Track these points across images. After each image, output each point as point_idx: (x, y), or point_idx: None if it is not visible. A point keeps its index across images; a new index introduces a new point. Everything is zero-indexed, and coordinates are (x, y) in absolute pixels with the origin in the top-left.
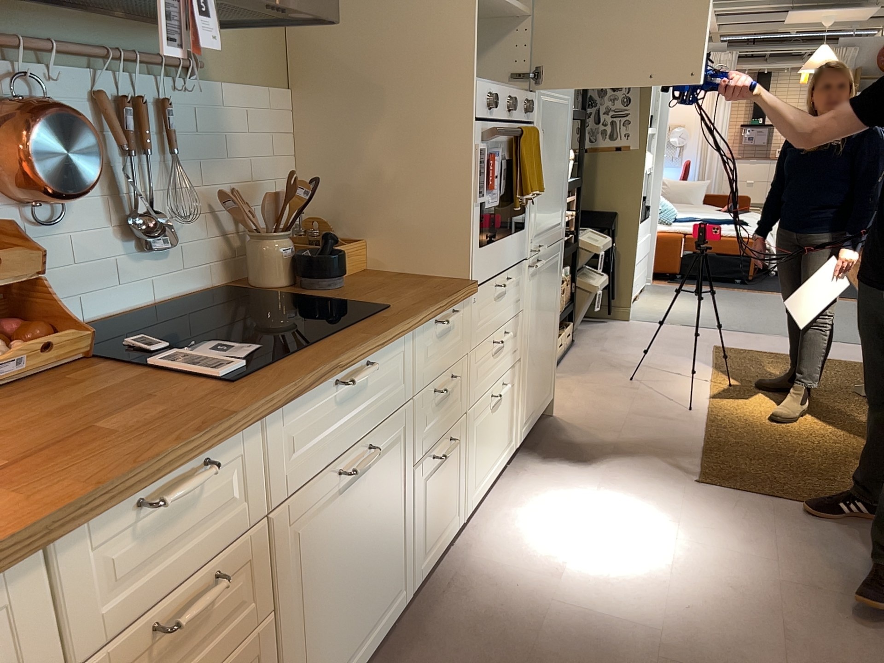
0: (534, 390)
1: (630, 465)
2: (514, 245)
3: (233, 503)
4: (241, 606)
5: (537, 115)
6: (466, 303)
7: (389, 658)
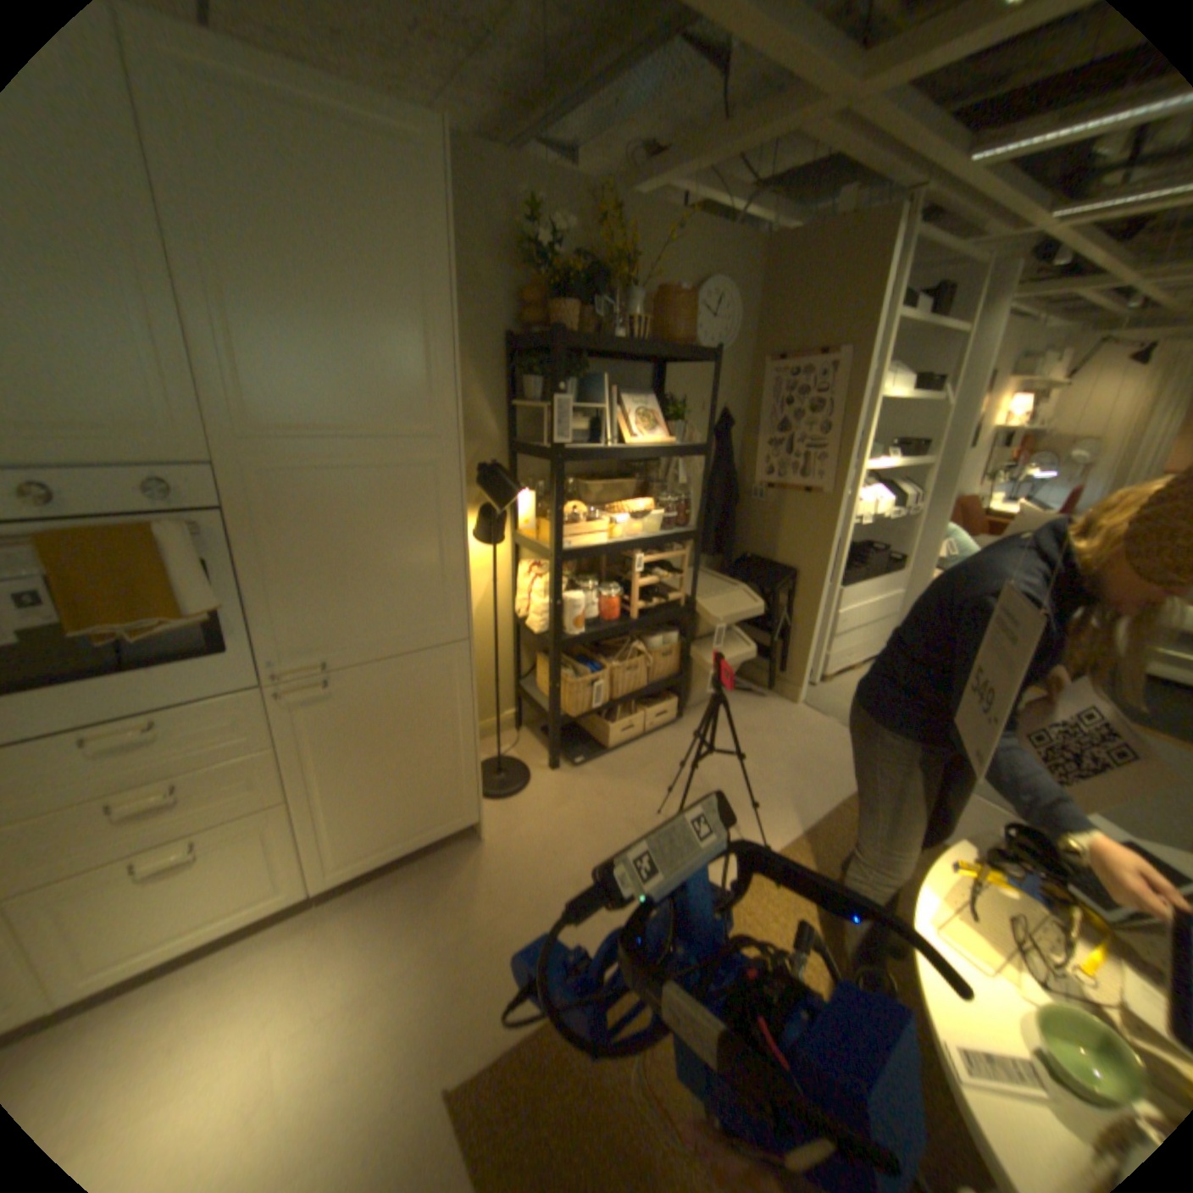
0: (370, 831)
1: (422, 1000)
2: (166, 683)
3: None
4: None
5: (229, 494)
6: None
7: None
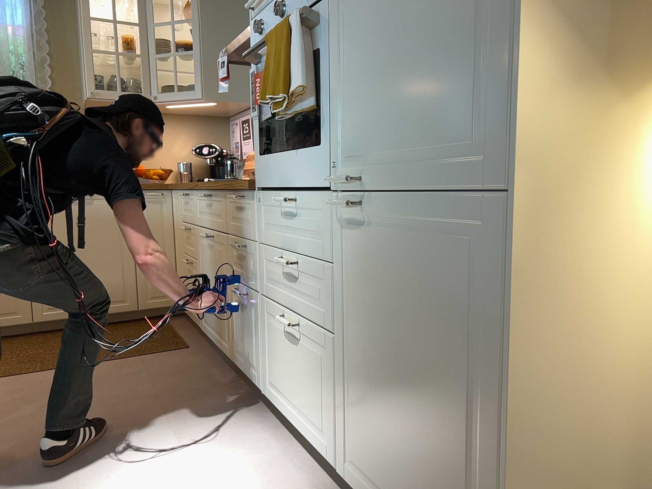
0: (384, 457)
1: None
2: (304, 163)
3: (192, 212)
4: (193, 247)
5: None
6: (252, 197)
7: (223, 372)
